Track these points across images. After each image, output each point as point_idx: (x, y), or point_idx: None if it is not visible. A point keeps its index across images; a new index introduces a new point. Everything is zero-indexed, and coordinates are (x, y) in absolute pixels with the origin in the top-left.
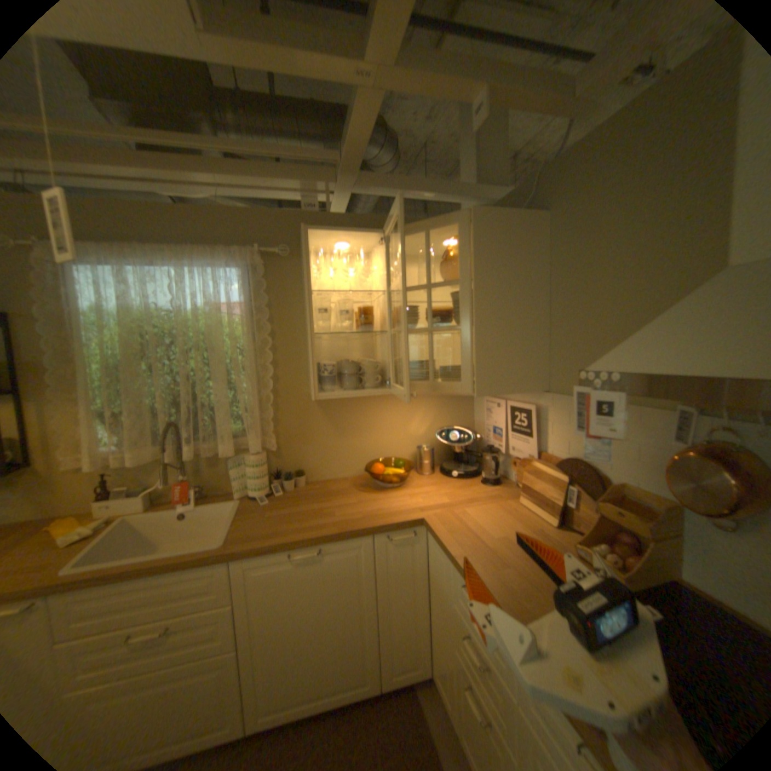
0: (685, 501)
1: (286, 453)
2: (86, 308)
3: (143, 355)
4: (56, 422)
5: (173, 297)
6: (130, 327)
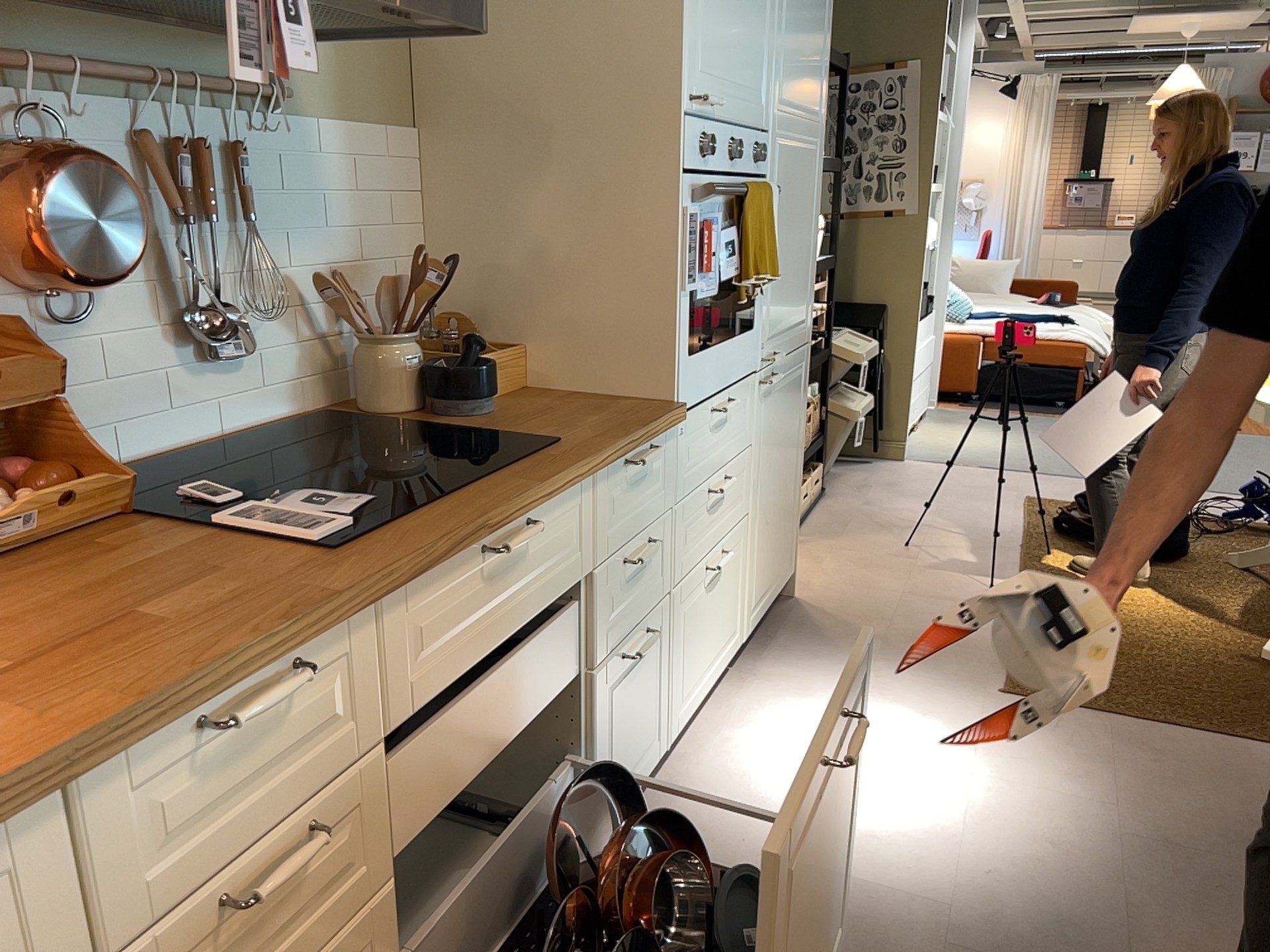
0: (79, 270)
1: None
2: None
3: None
4: None
5: None
6: None
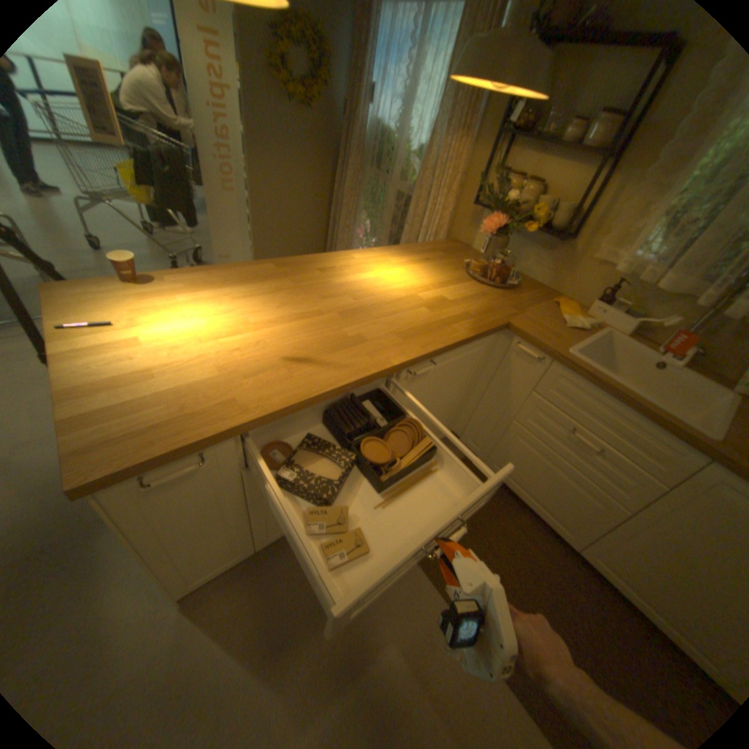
0: None
1: None
2: None
3: None
4: (628, 205)
5: None
6: None
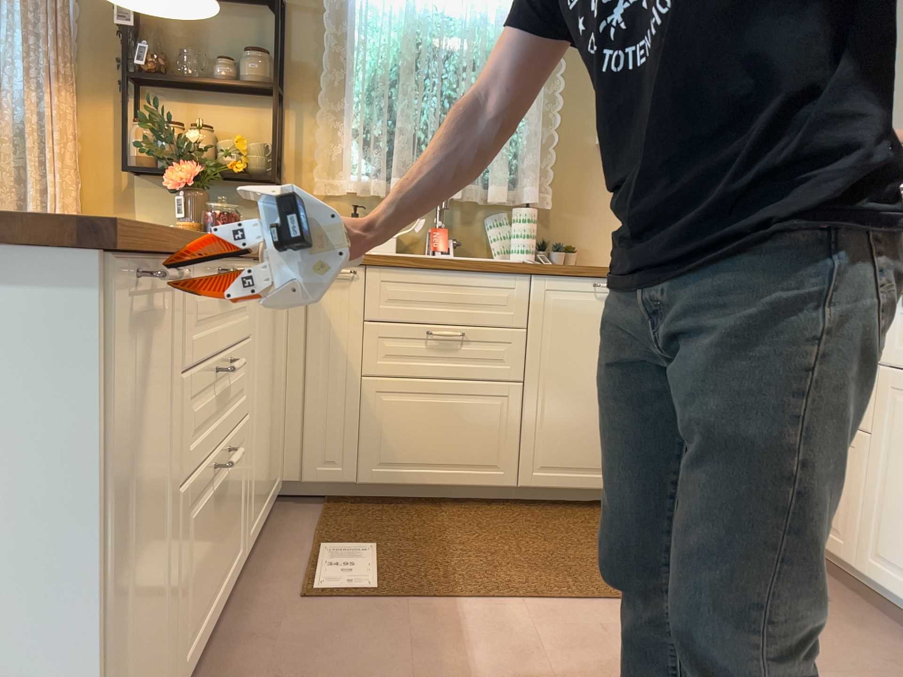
0: None
1: (556, 222)
2: (366, 5)
3: (422, 63)
4: (319, 134)
5: (457, 0)
6: (413, 29)
